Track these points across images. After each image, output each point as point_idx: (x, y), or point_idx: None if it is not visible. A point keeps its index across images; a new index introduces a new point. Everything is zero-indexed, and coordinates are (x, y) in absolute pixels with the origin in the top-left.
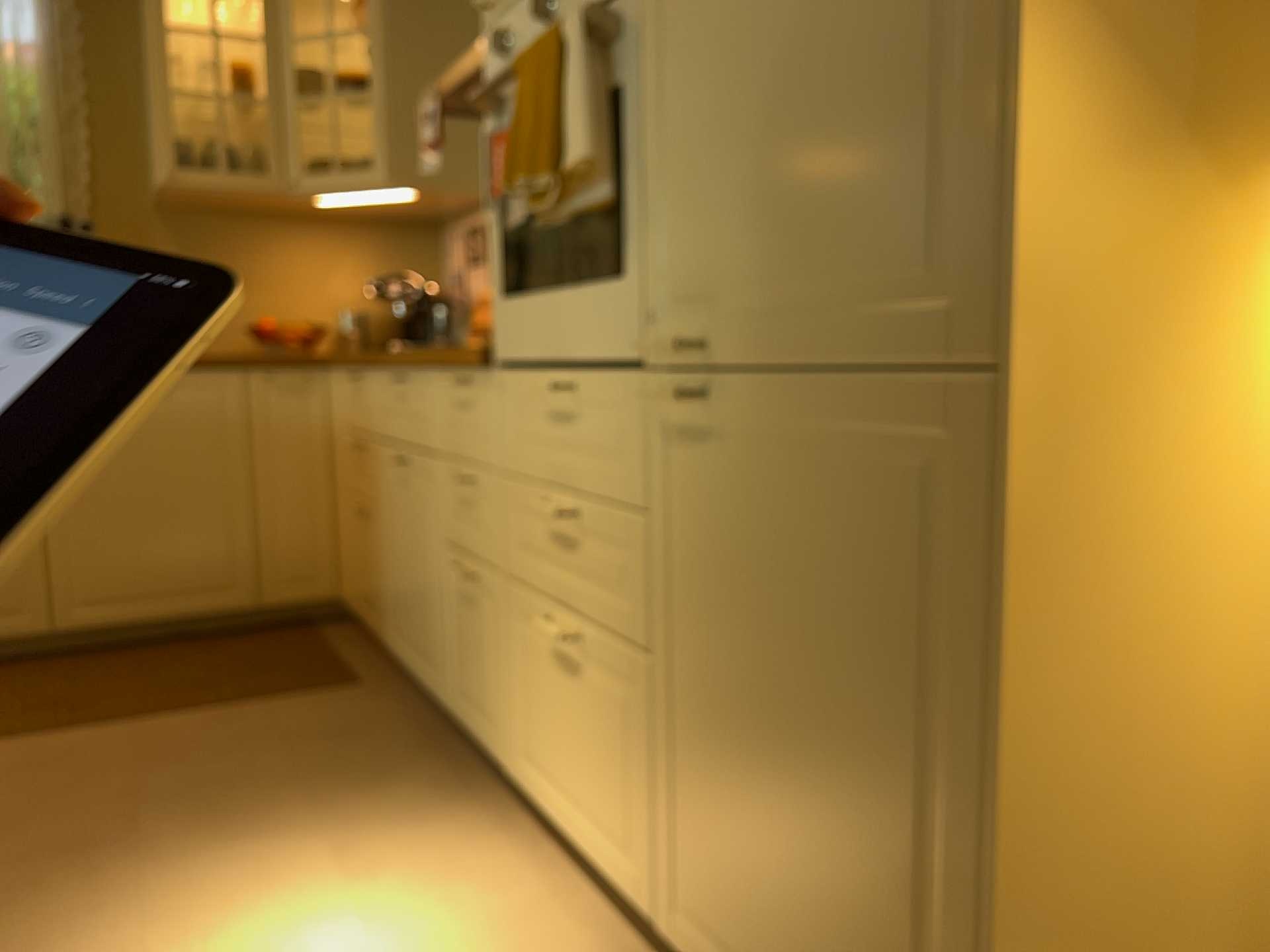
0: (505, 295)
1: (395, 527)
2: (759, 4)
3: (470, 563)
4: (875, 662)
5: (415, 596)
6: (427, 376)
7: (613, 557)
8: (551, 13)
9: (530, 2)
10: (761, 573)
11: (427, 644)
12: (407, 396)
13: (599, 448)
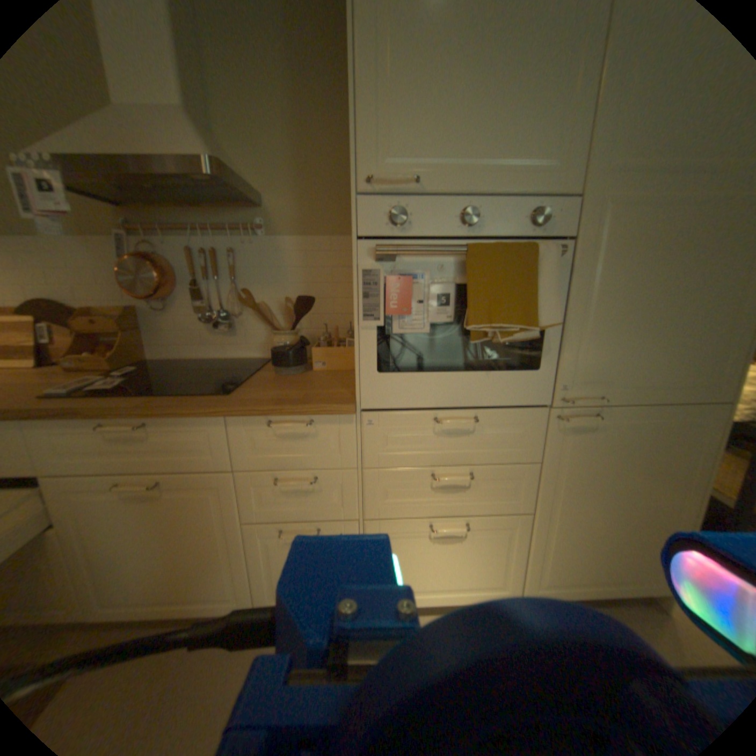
0: (376, 370)
1: (113, 537)
2: (653, 280)
3: (297, 525)
4: (663, 479)
5: (173, 571)
6: (210, 422)
7: (500, 484)
8: (472, 222)
9: (436, 203)
10: (613, 467)
11: (204, 592)
12: (144, 439)
13: (493, 442)
